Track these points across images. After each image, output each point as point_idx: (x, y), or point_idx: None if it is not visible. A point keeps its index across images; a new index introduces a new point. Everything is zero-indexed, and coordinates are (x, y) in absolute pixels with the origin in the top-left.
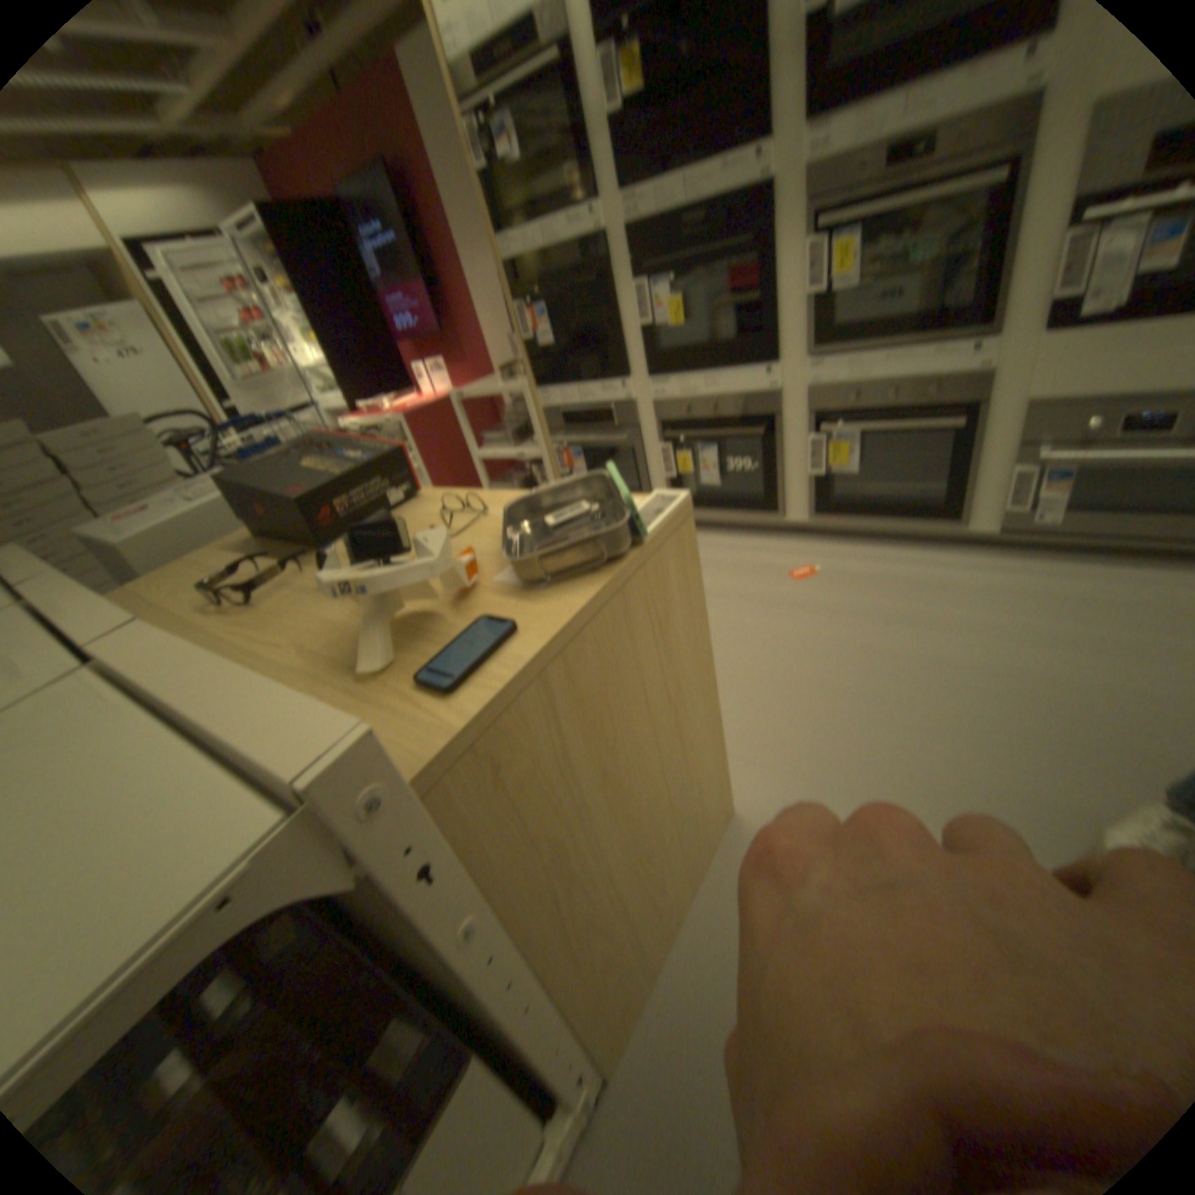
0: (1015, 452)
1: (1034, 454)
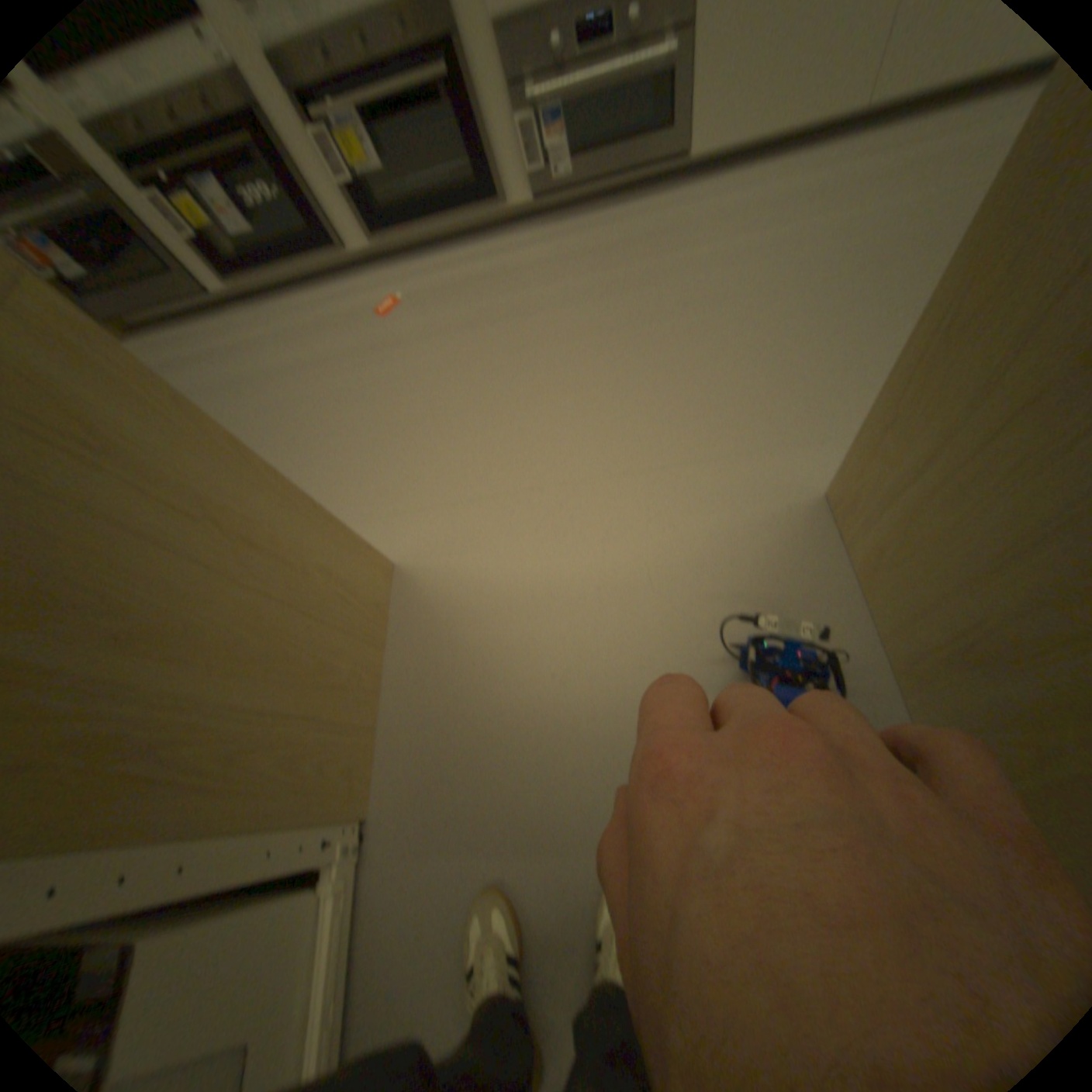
0: (507, 103)
1: (521, 100)
